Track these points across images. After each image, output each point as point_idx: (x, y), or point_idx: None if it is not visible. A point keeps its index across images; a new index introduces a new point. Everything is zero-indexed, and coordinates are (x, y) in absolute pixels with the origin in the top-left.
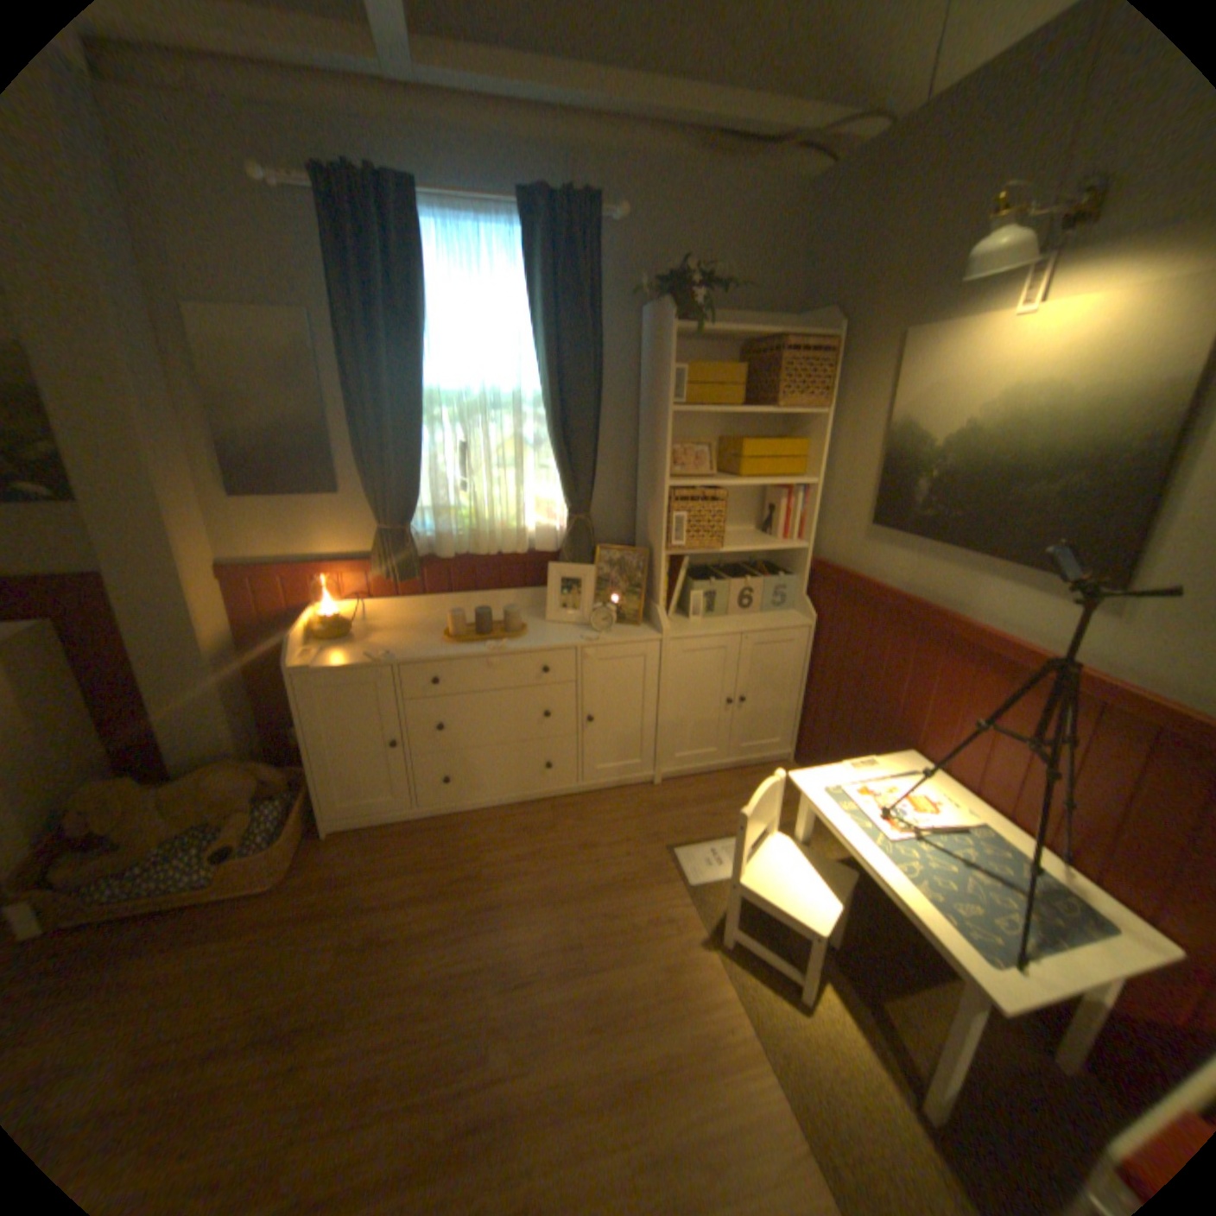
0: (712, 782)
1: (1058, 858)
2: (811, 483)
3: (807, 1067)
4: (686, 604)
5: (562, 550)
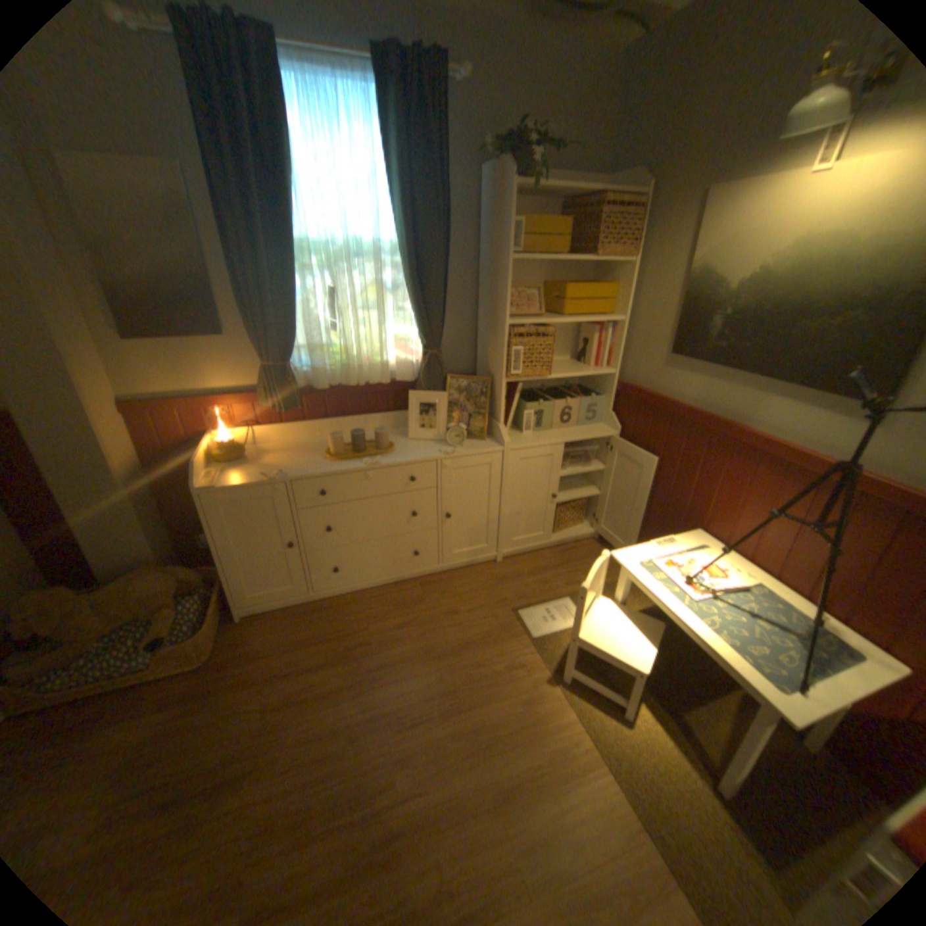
0: (540, 557)
1: (814, 606)
2: (620, 320)
3: (633, 766)
4: (519, 421)
5: (418, 380)
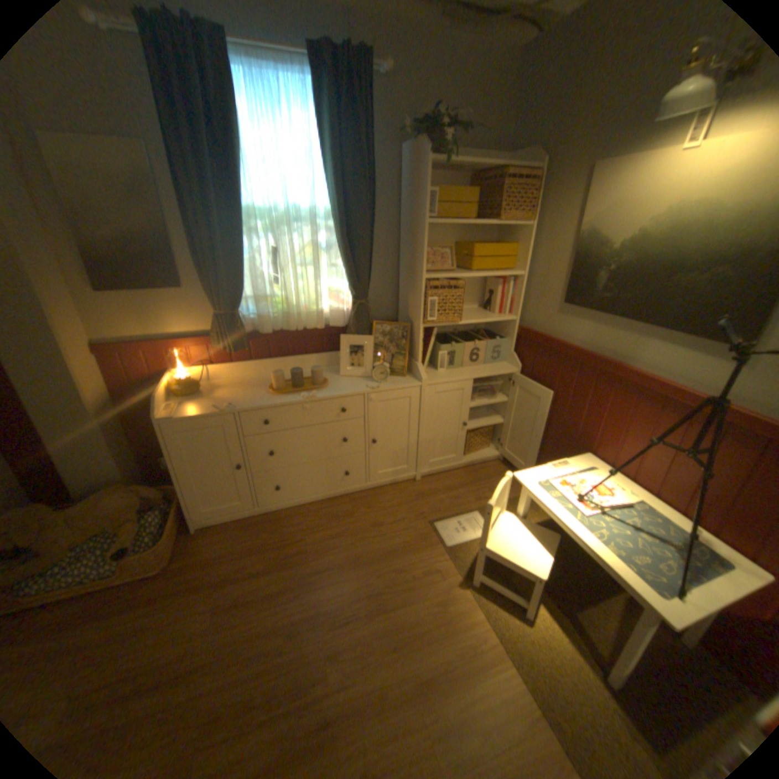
0: (453, 476)
1: (689, 520)
2: (520, 275)
3: (534, 660)
4: (435, 360)
5: (349, 325)
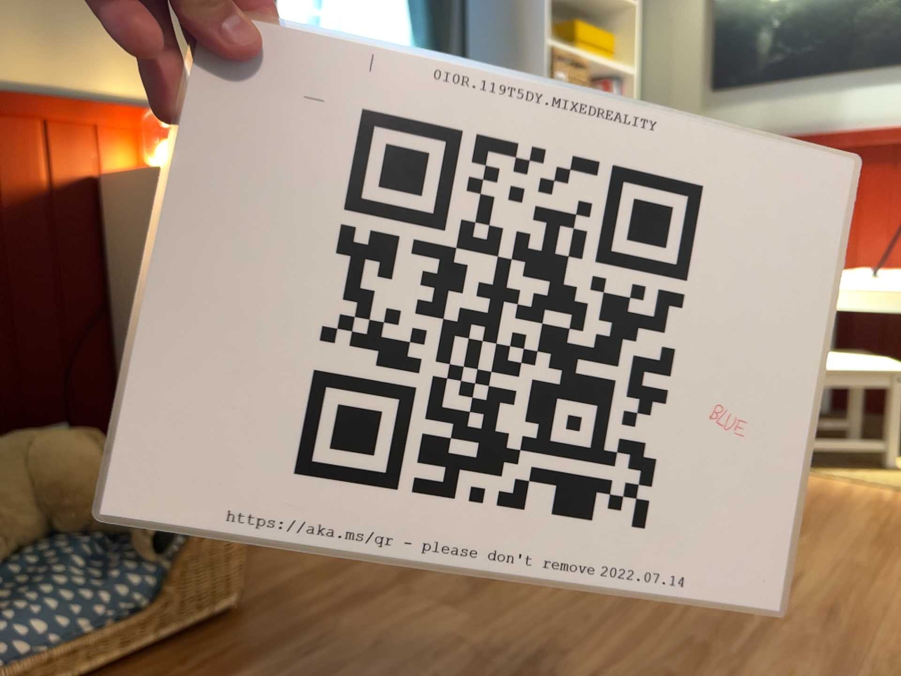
0: None
1: None
2: (631, 71)
3: None
4: None
5: None
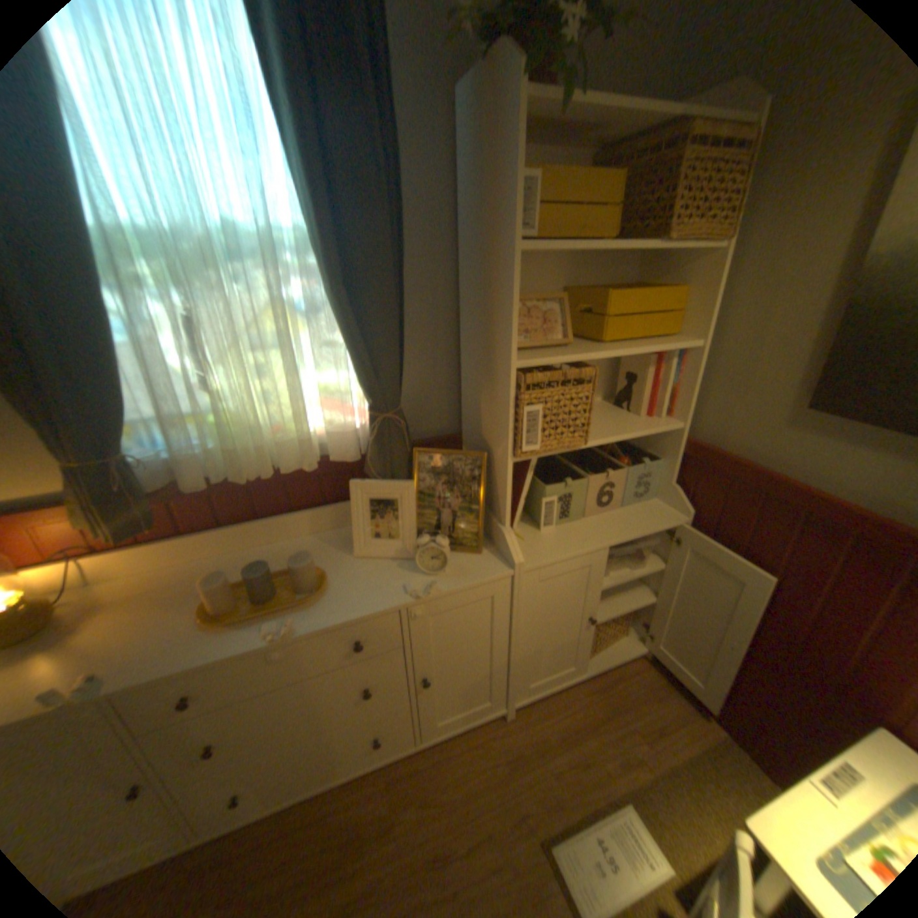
0: (572, 704)
1: None
2: (697, 346)
3: None
4: (534, 507)
5: (367, 456)
